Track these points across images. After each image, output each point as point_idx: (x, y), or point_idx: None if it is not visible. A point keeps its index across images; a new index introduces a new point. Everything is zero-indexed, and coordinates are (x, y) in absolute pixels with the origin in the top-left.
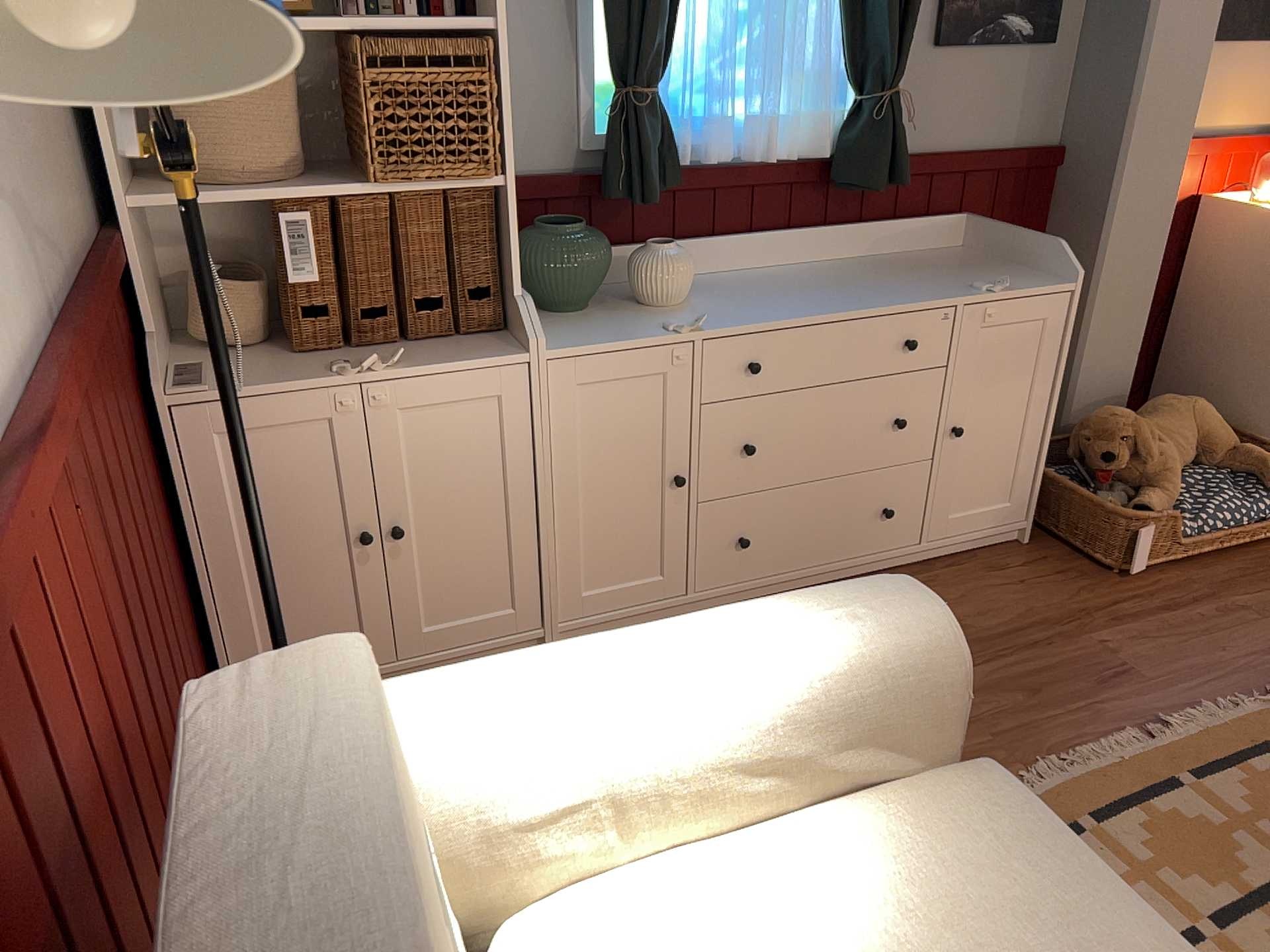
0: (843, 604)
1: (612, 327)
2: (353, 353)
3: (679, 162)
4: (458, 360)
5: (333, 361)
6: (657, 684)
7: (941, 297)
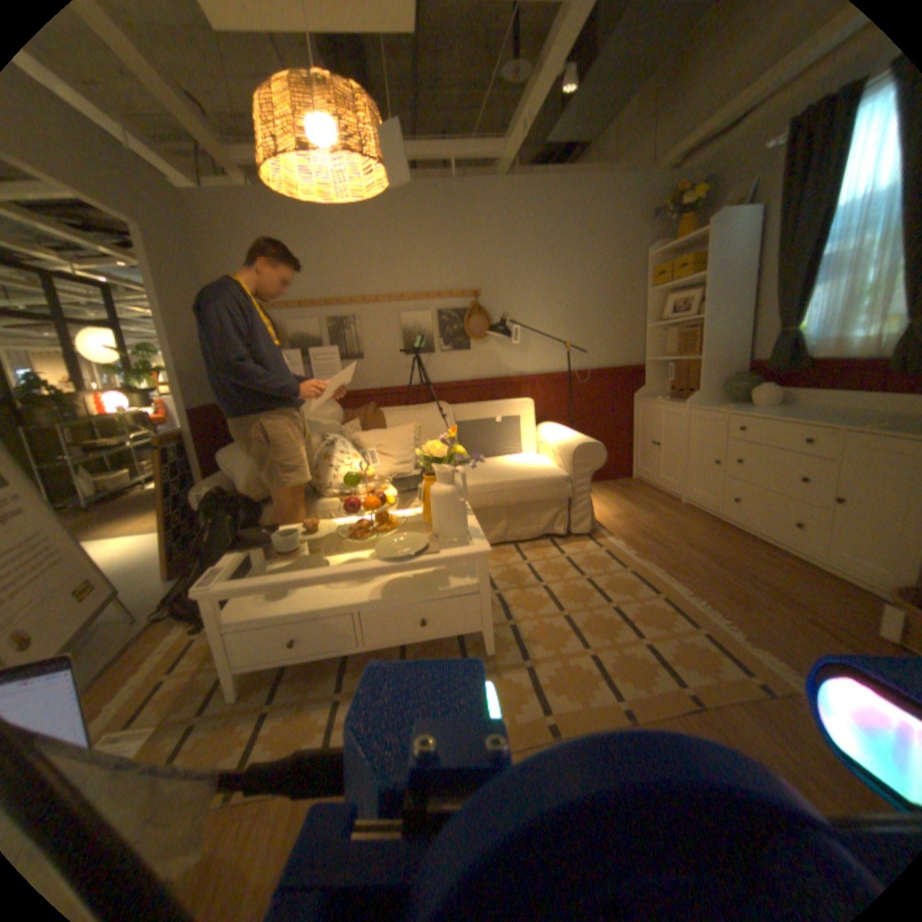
0: (583, 438)
1: (721, 405)
2: (674, 399)
3: (809, 356)
4: (677, 403)
5: (666, 398)
6: (557, 432)
7: (838, 424)
